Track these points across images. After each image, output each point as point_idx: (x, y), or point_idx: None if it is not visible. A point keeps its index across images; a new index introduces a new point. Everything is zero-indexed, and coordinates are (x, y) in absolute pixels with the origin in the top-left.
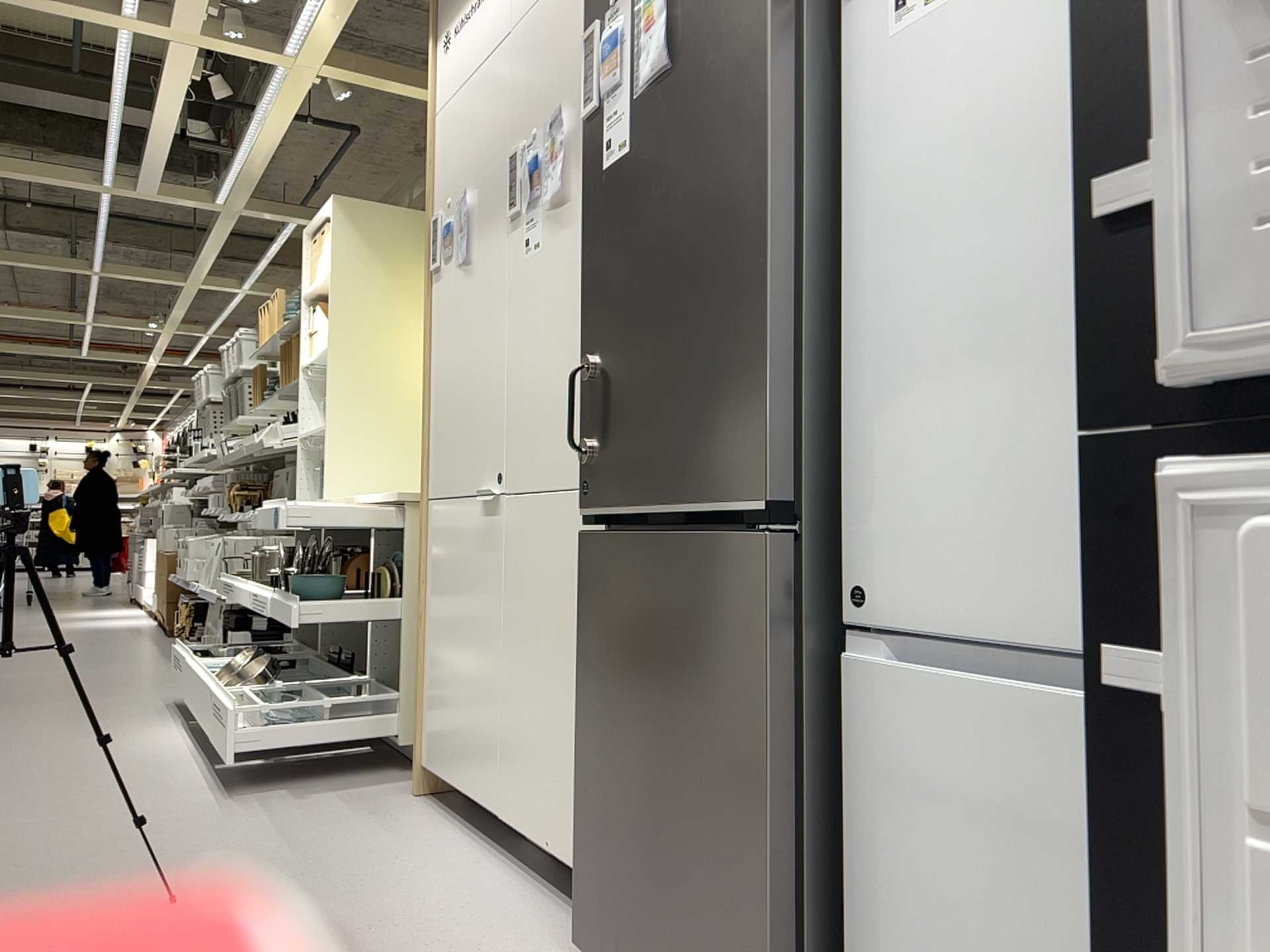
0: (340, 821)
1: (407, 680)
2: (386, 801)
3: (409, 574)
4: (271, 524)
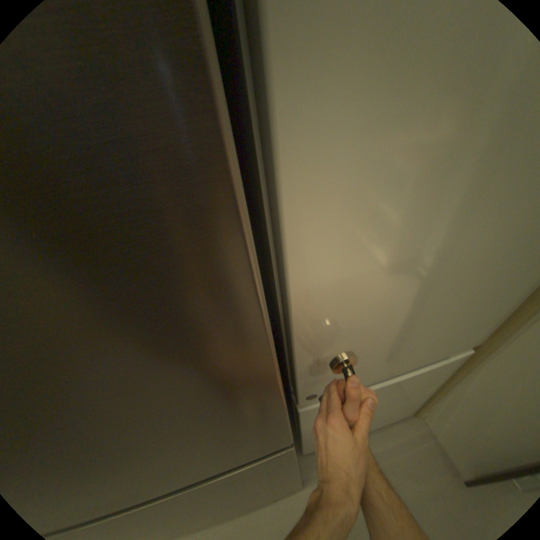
0: None
1: None
2: None
3: None
4: None
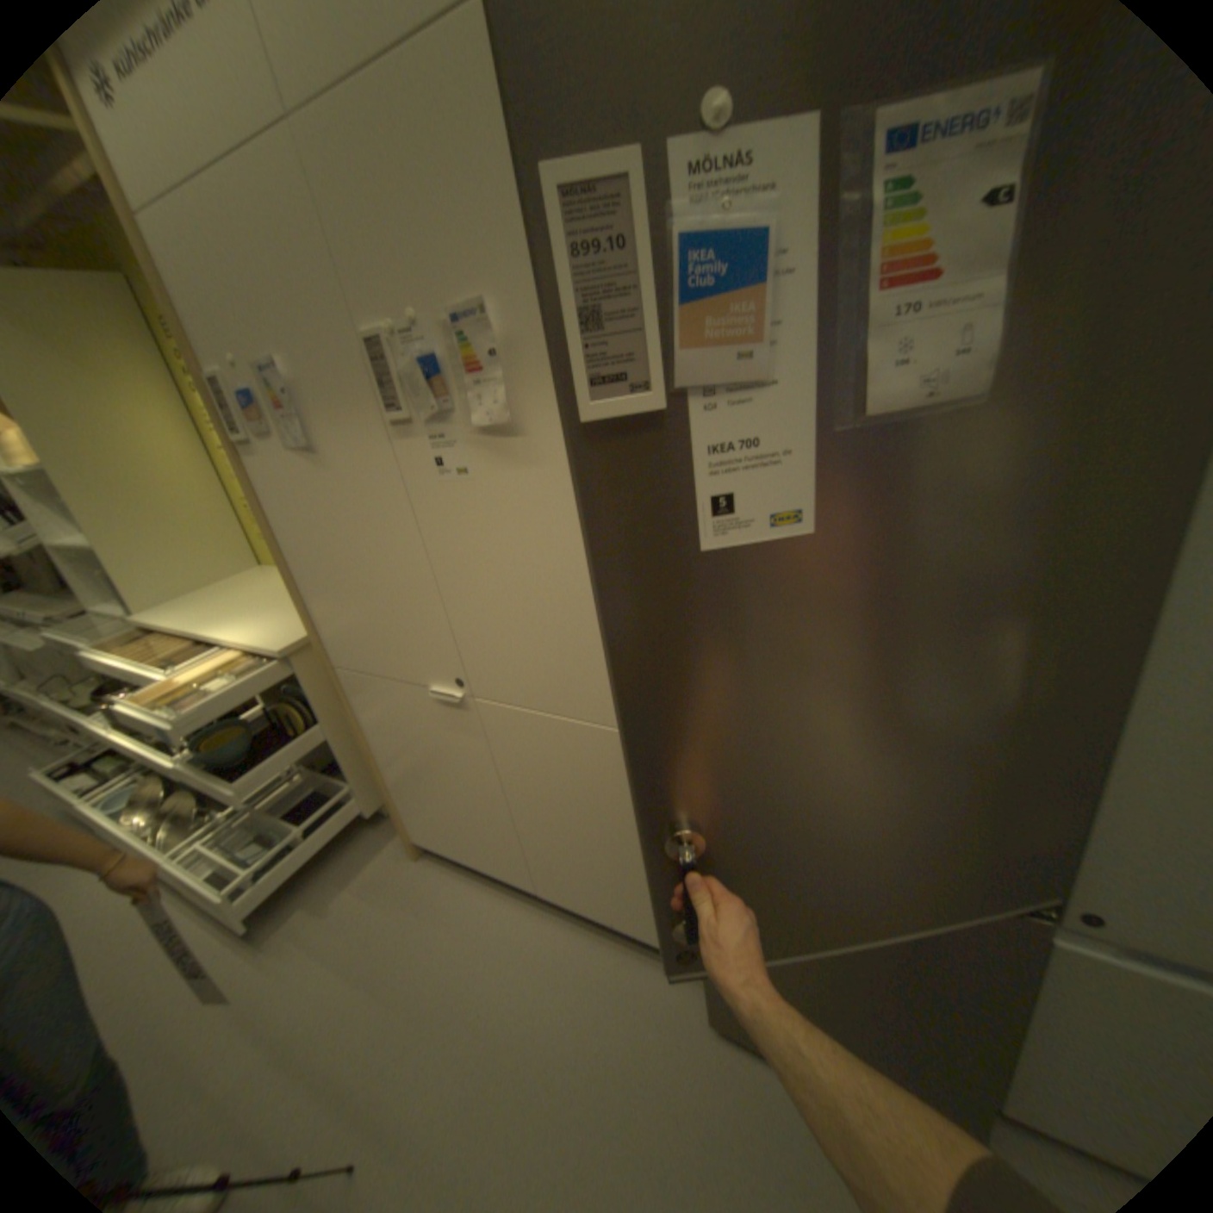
0: (385, 932)
1: (354, 775)
2: (396, 879)
3: (319, 704)
4: (86, 654)
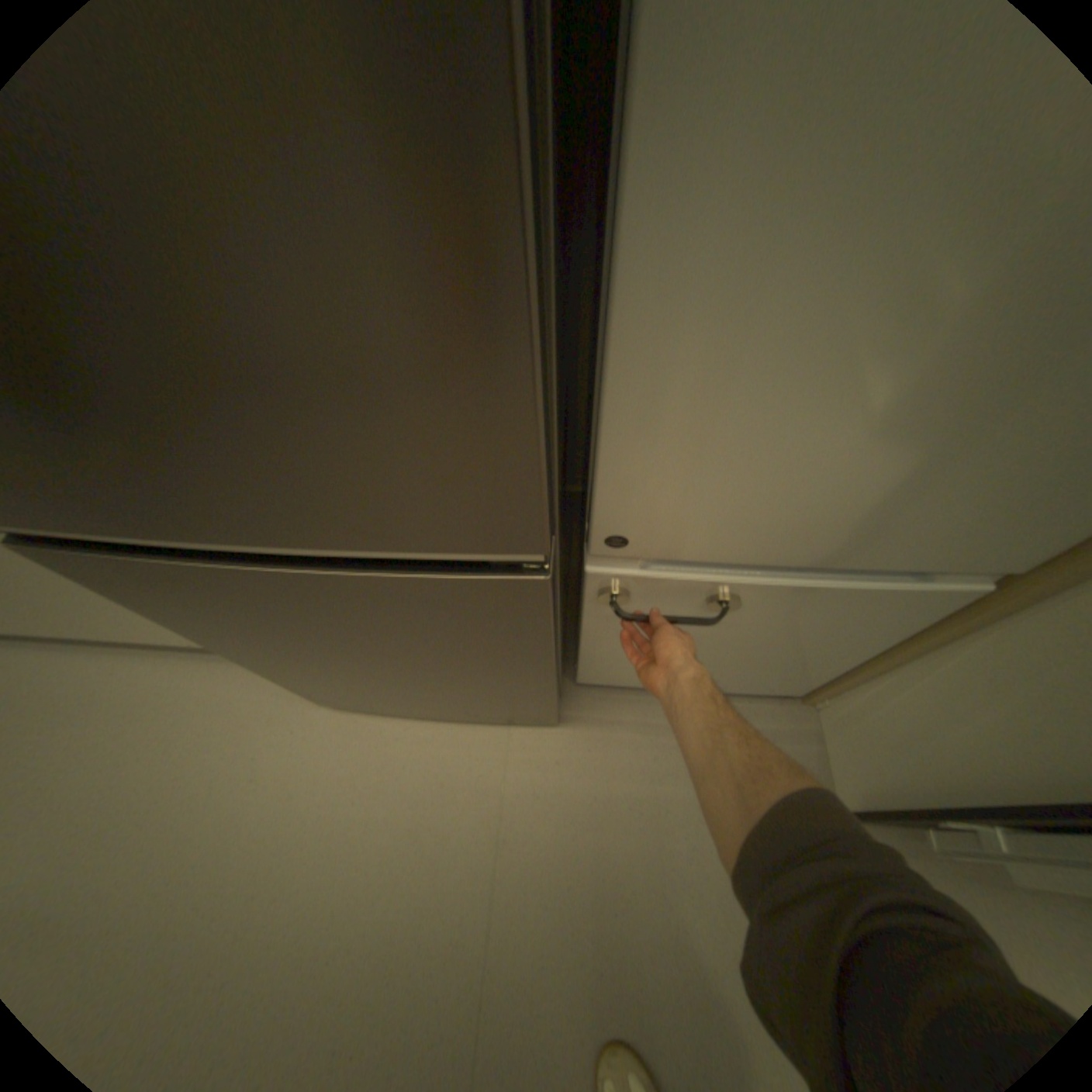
0: None
1: None
2: None
3: None
4: None
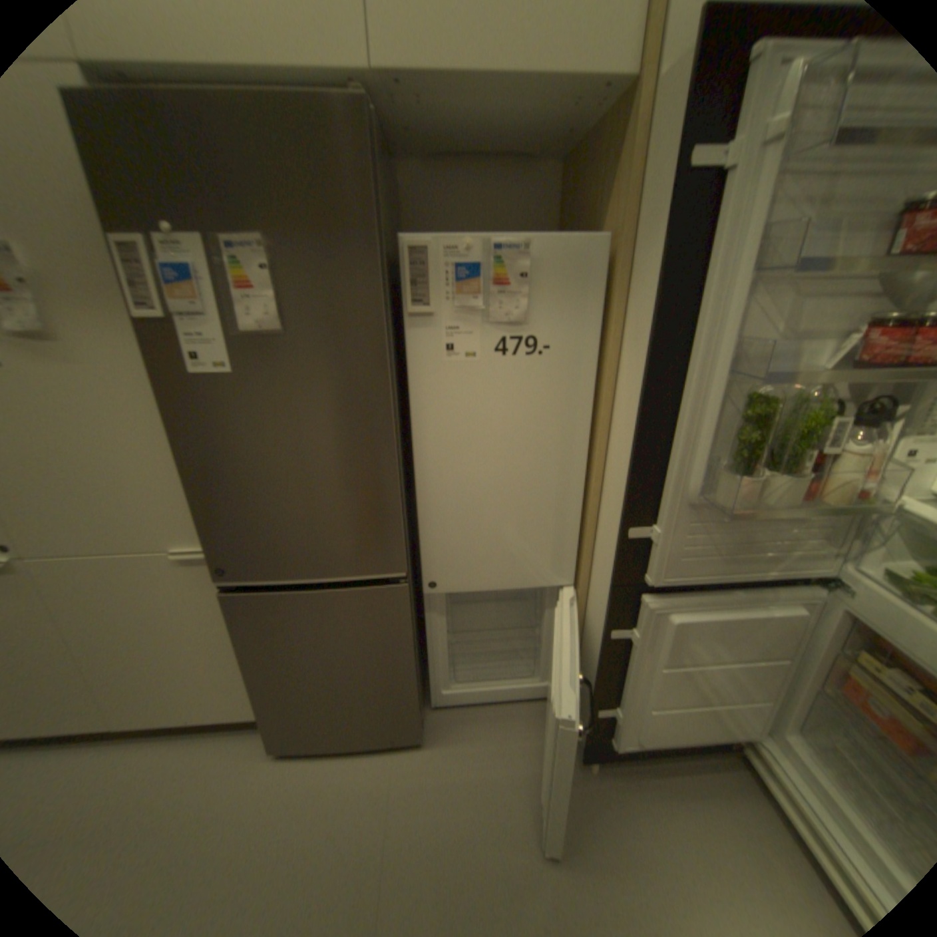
0: None
1: None
2: None
3: None
4: None
